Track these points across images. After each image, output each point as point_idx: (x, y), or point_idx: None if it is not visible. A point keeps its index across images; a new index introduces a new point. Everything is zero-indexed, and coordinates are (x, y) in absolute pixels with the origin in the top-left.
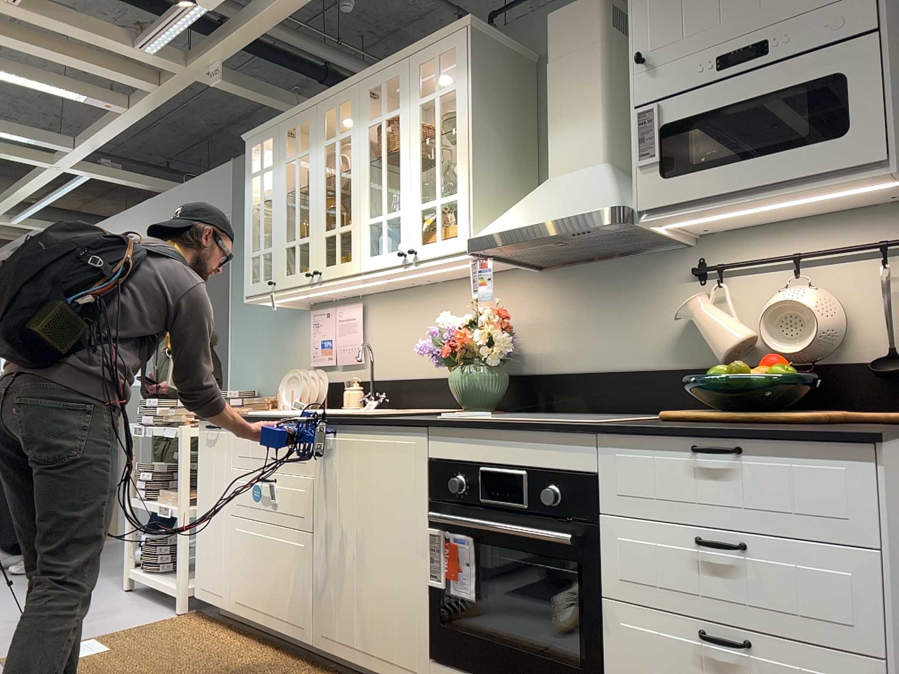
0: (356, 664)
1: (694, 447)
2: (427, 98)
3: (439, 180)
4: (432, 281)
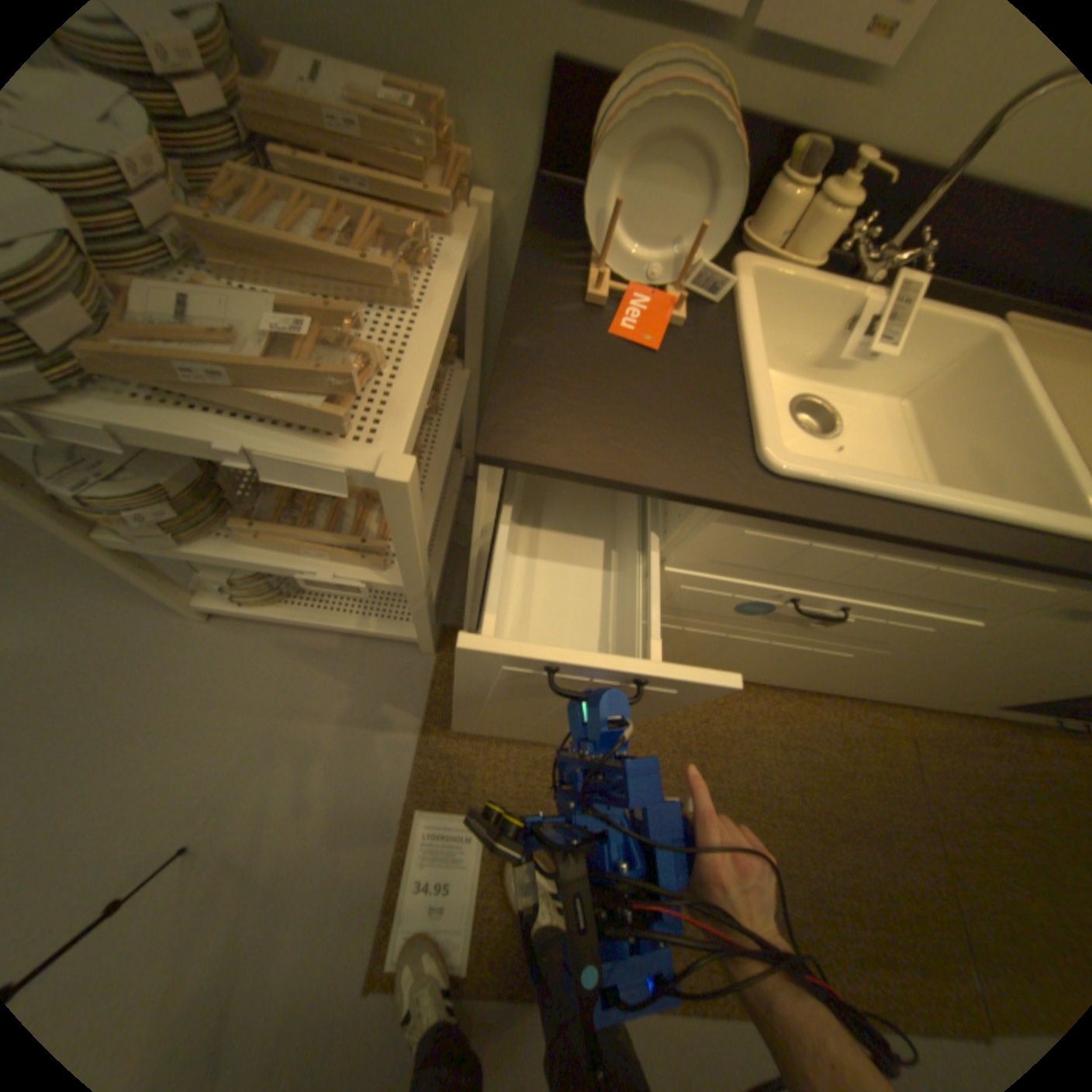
0: (859, 699)
1: None
2: None
3: None
4: None
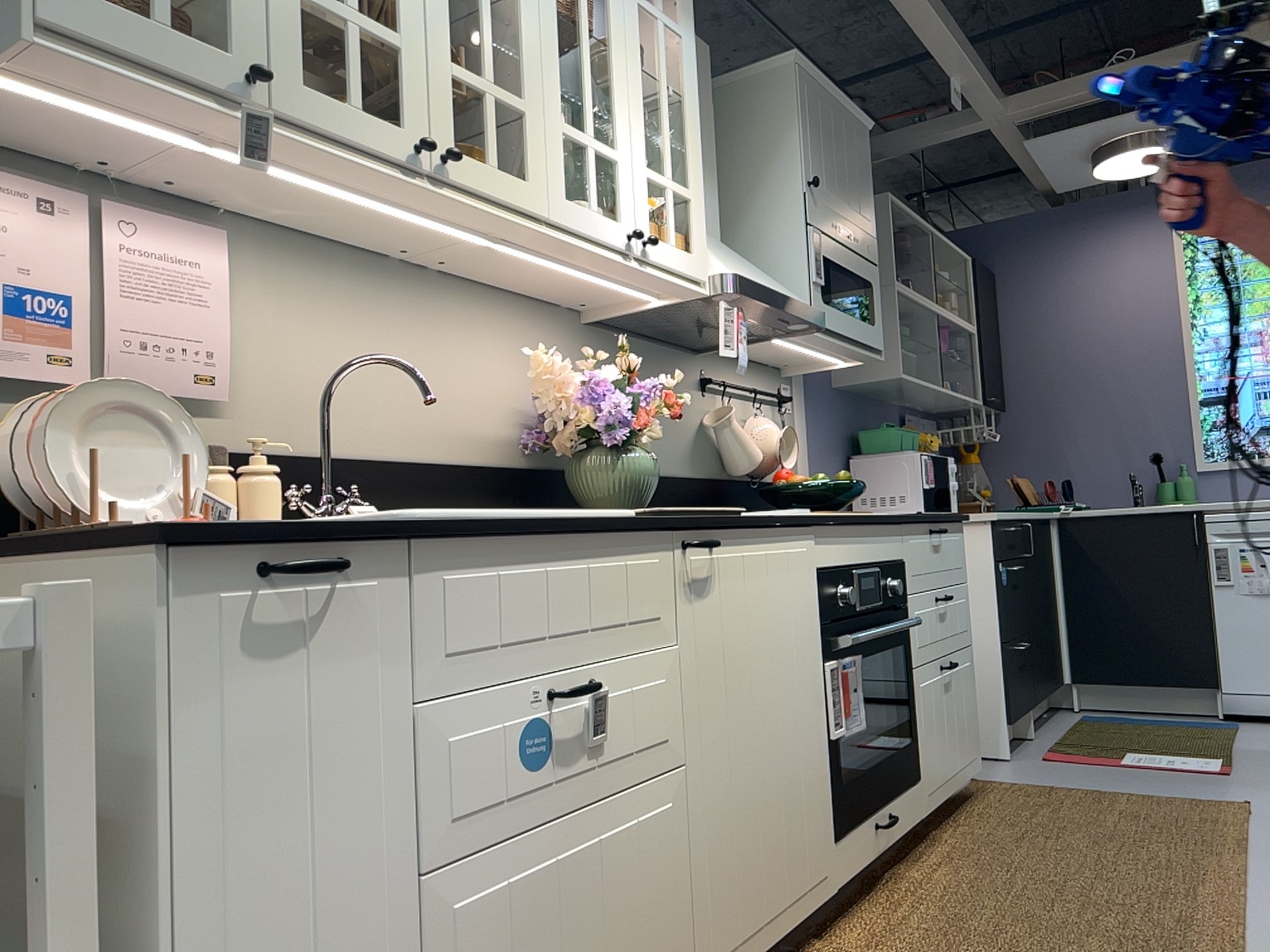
0: None
1: (932, 530)
2: (650, 7)
3: (671, 153)
4: (432, 265)
